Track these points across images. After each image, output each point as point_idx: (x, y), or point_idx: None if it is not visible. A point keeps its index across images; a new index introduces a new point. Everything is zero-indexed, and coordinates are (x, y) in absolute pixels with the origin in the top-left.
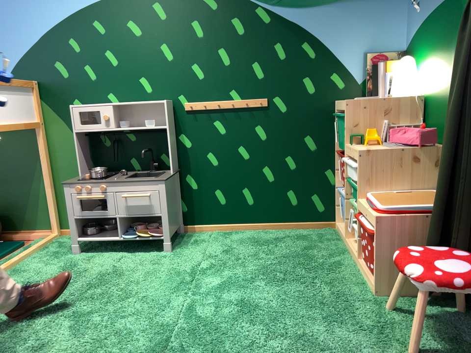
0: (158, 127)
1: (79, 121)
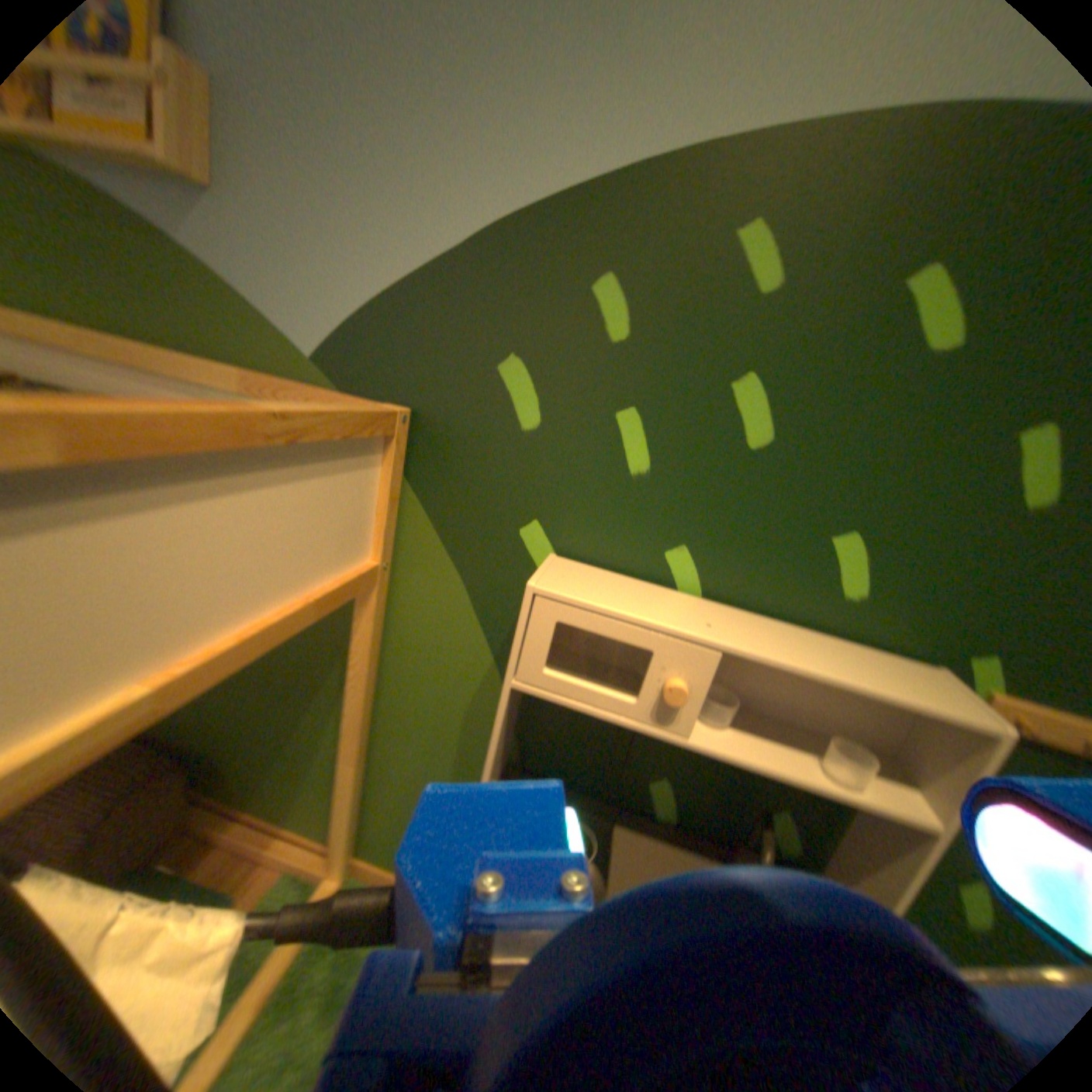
0: (901, 810)
1: (546, 651)
